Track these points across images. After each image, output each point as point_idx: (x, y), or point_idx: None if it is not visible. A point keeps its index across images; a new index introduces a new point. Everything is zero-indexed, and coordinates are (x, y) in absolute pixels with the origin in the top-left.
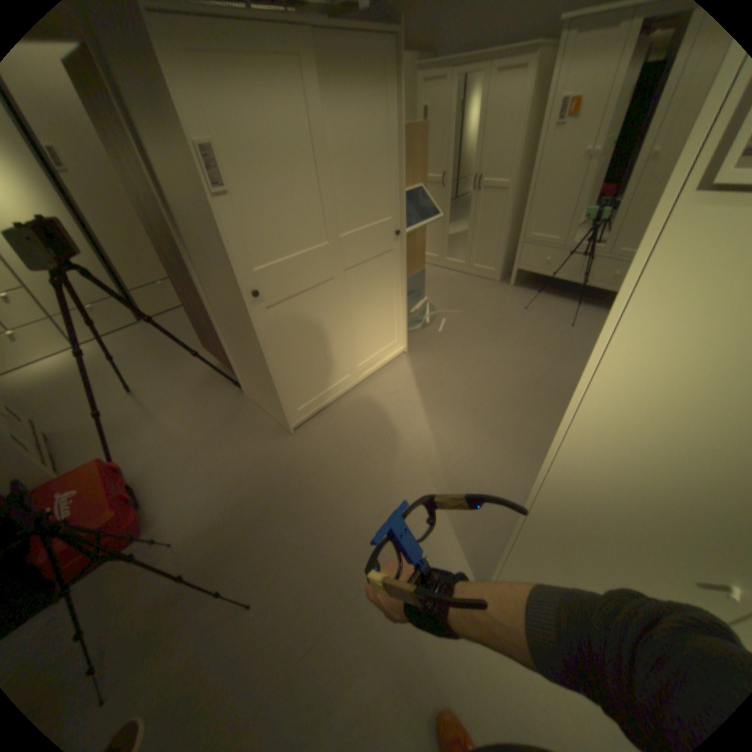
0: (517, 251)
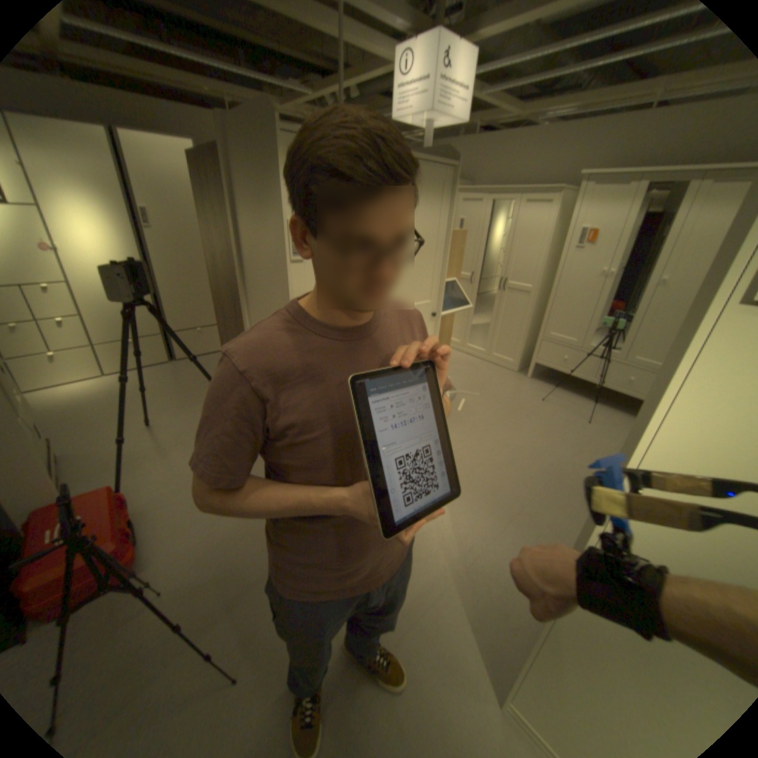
0: (535, 347)
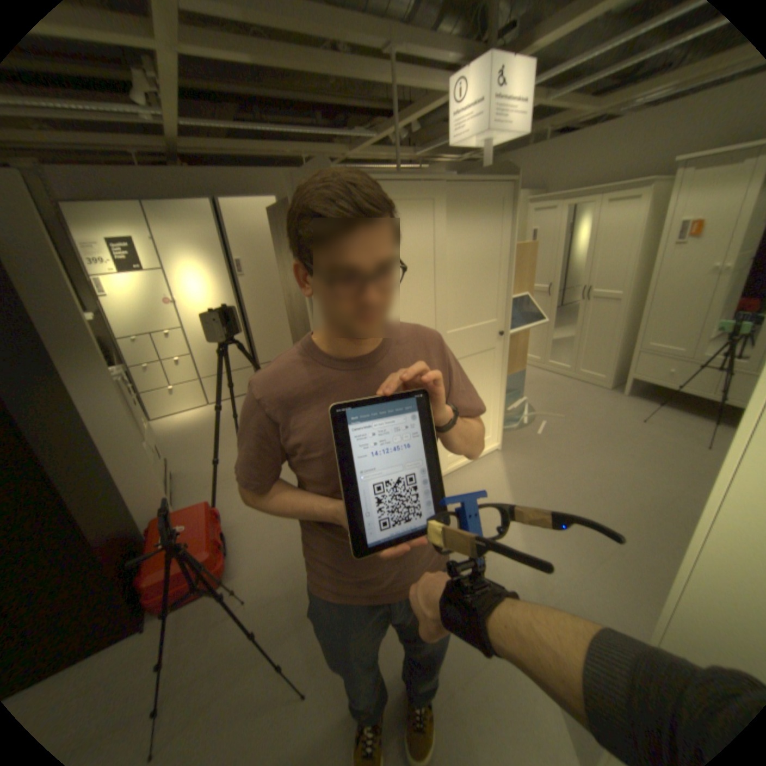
0: (633, 360)
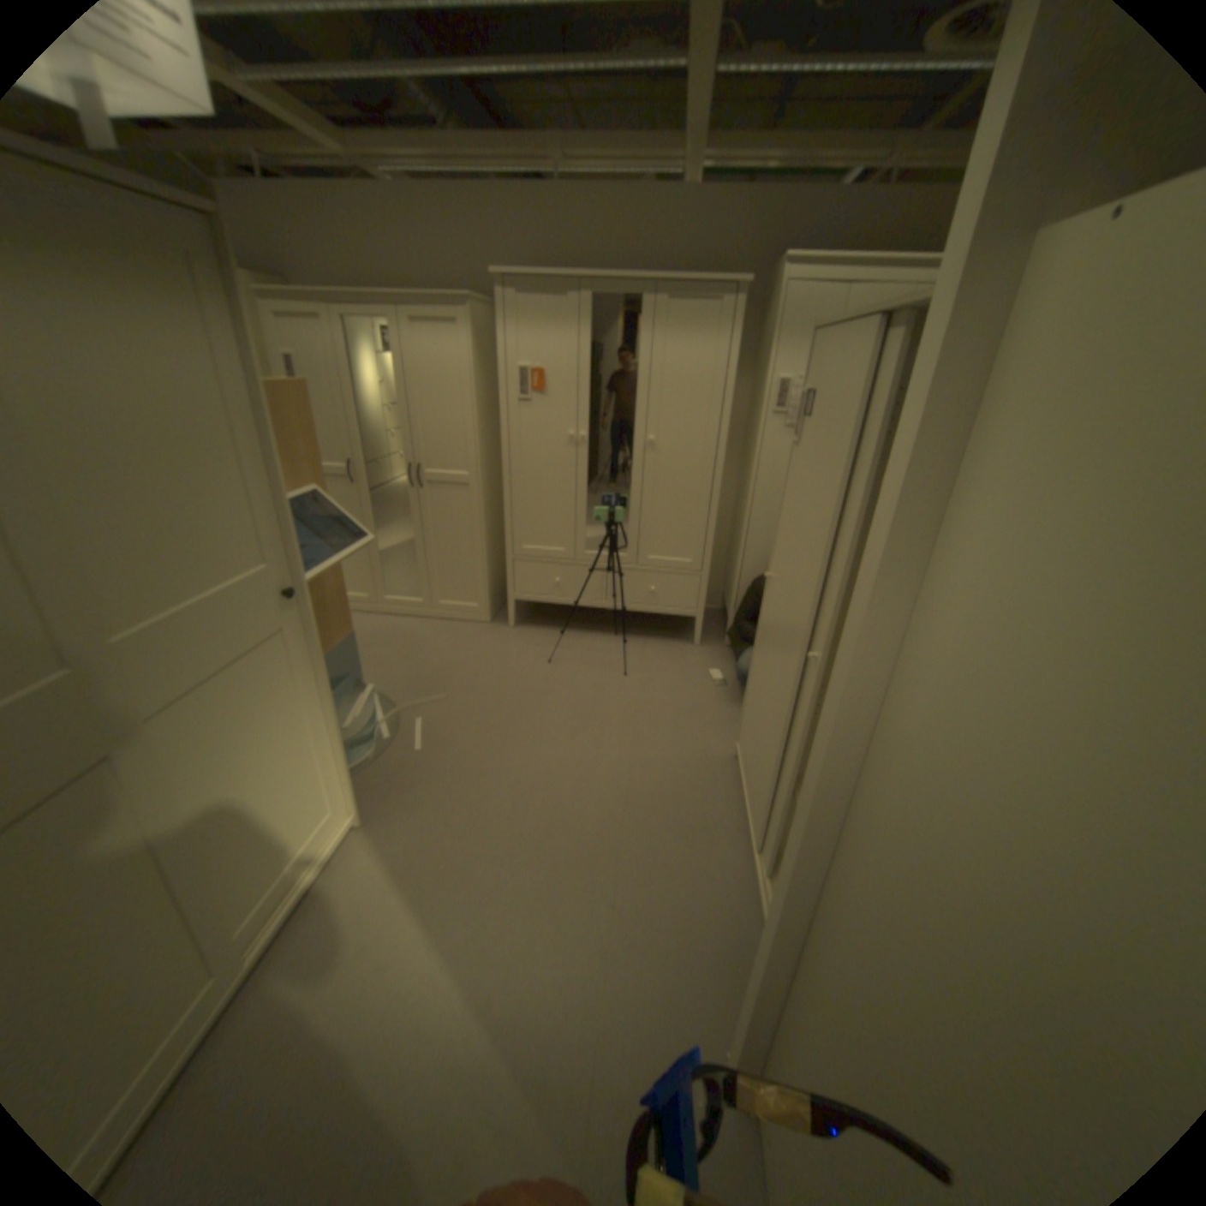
0: (503, 571)
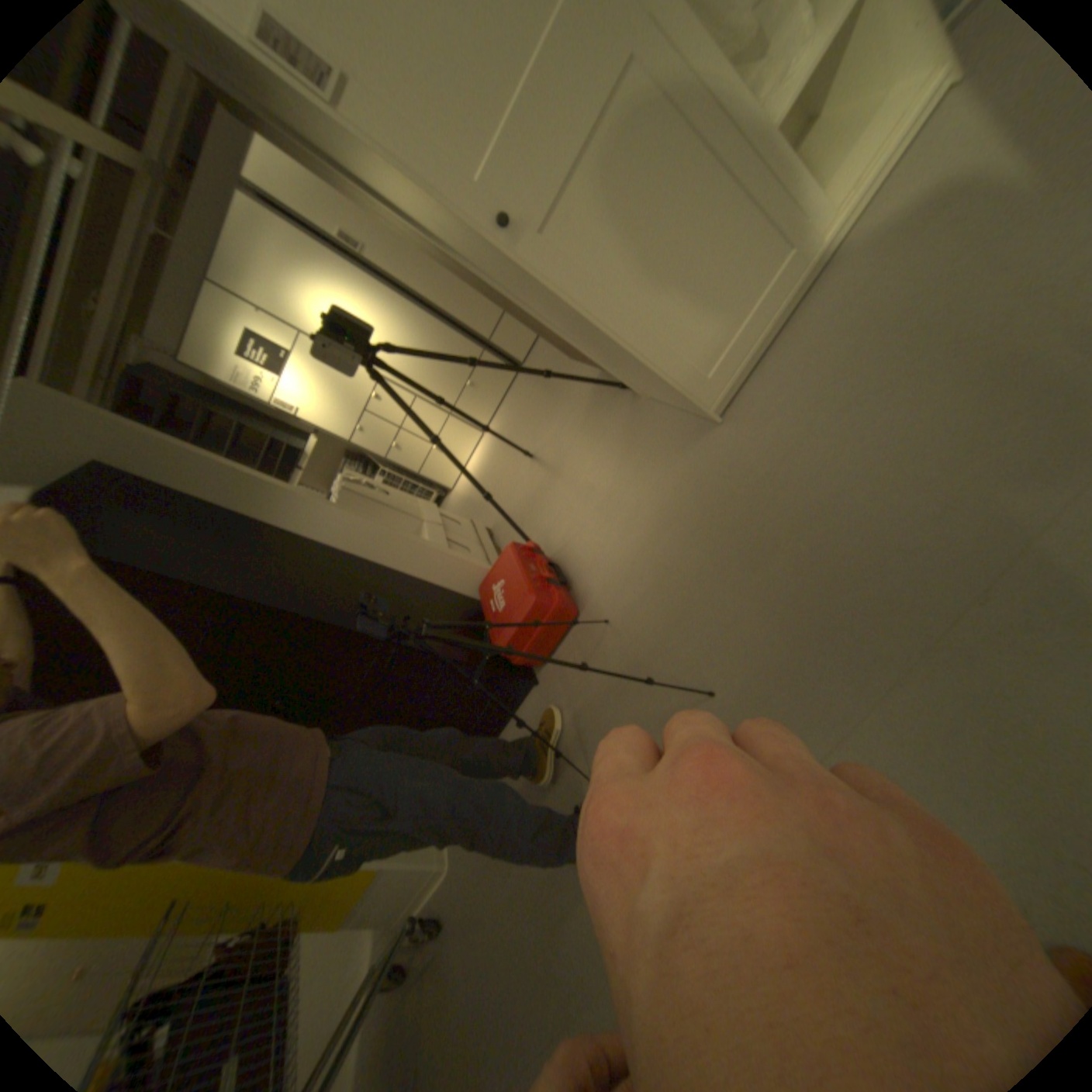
0: None
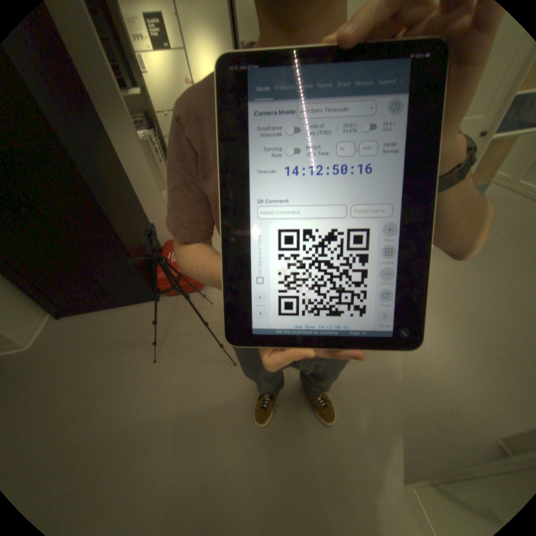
0: None
